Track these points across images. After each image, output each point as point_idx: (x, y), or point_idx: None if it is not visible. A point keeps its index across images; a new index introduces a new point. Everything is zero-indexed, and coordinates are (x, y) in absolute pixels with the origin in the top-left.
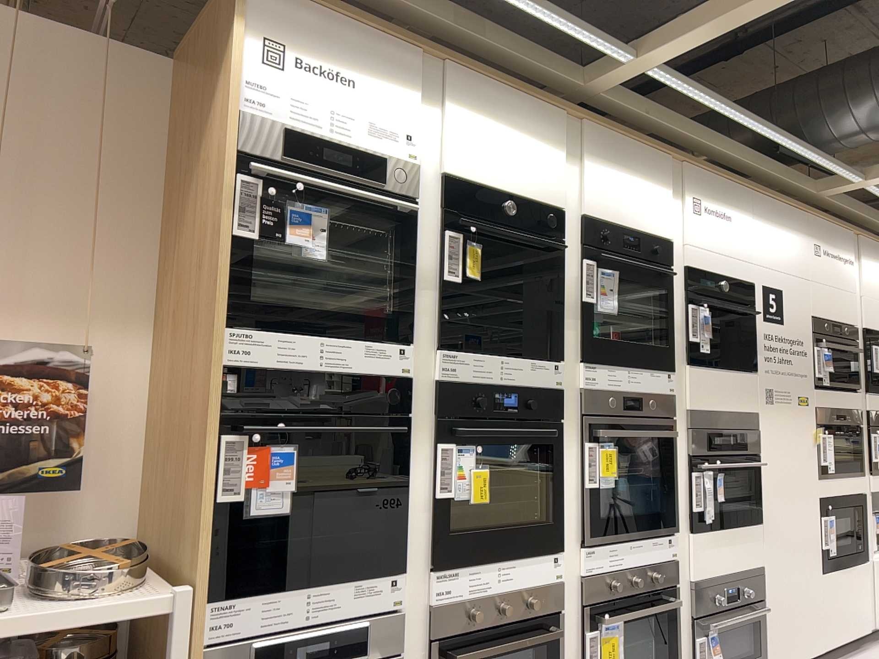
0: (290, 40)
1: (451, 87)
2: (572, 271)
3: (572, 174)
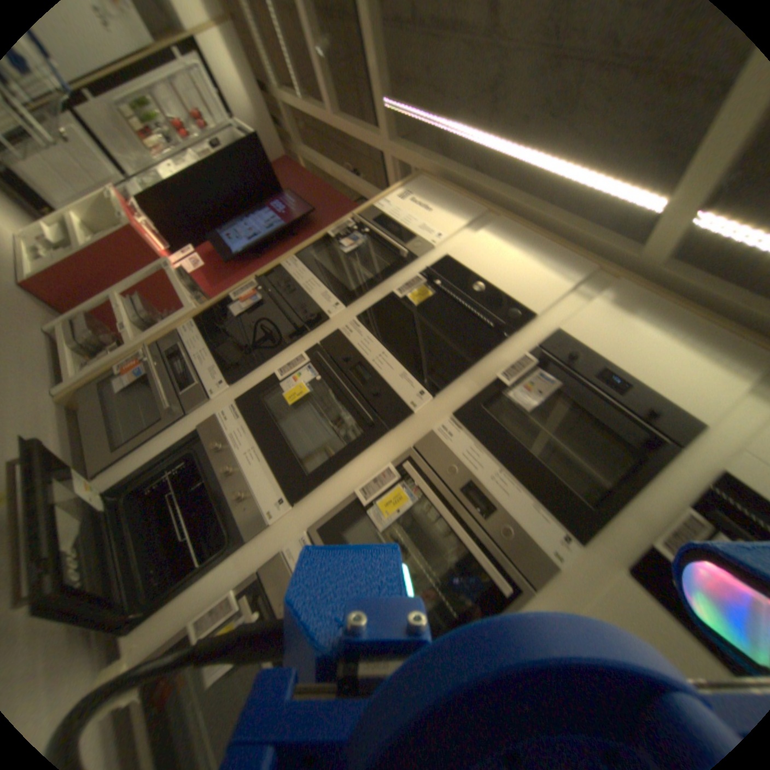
0: (414, 194)
1: (490, 226)
2: (506, 356)
3: (571, 304)
